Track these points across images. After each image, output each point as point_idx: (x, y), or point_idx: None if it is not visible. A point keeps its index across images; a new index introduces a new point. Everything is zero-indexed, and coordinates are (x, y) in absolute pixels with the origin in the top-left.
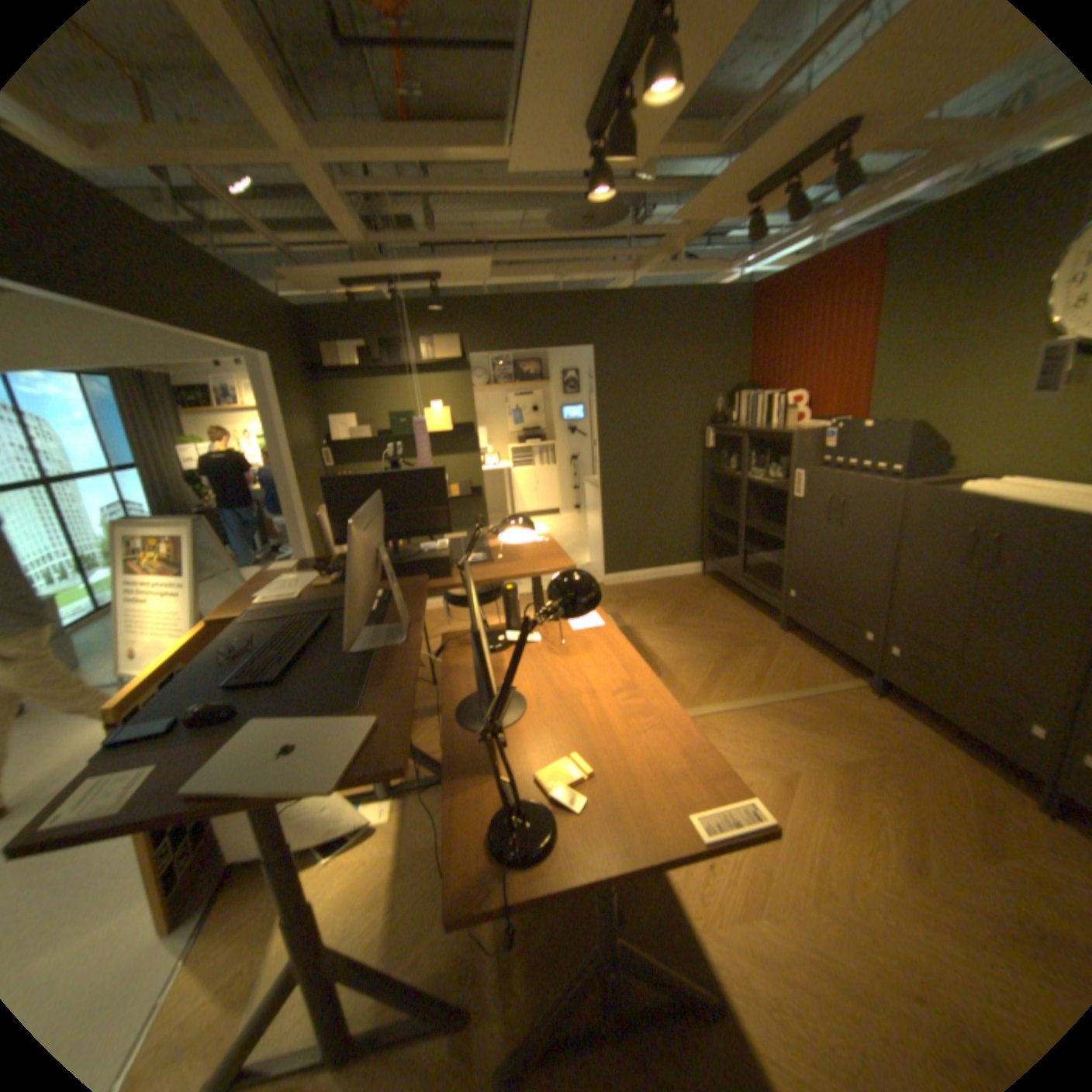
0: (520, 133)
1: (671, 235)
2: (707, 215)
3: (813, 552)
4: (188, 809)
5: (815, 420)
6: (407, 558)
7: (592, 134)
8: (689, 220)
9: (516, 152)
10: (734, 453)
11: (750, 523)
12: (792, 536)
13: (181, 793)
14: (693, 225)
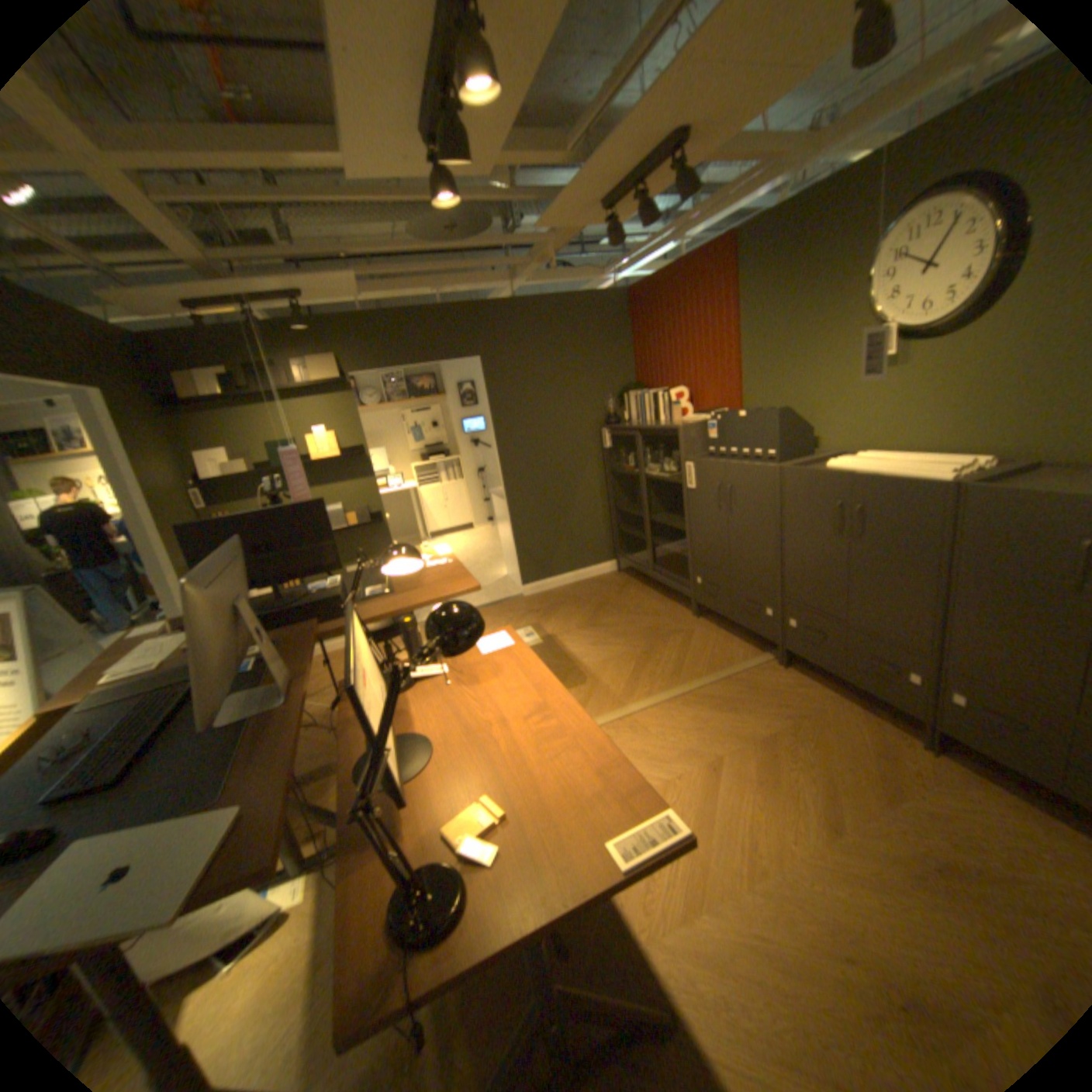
0: (348, 137)
1: (540, 244)
2: (570, 224)
3: (711, 539)
4: None
5: (696, 415)
6: (292, 603)
7: (425, 139)
8: (554, 229)
9: (355, 160)
10: (630, 452)
11: (652, 518)
12: (691, 526)
13: None
14: (559, 234)
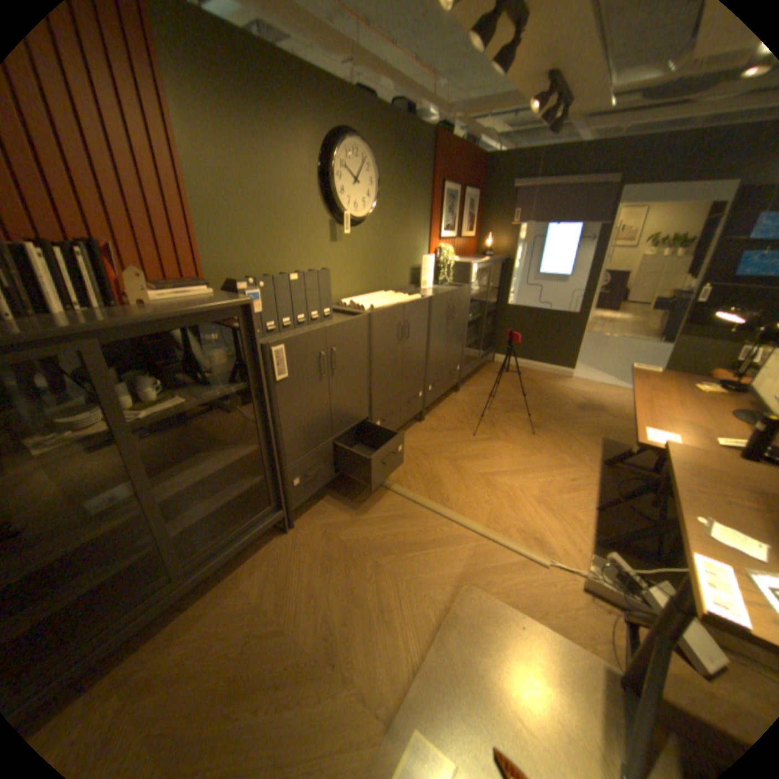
0: None
1: None
2: None
3: (311, 420)
4: None
5: (171, 289)
6: None
7: None
8: None
9: None
10: None
11: (153, 498)
12: (281, 428)
13: None
14: None
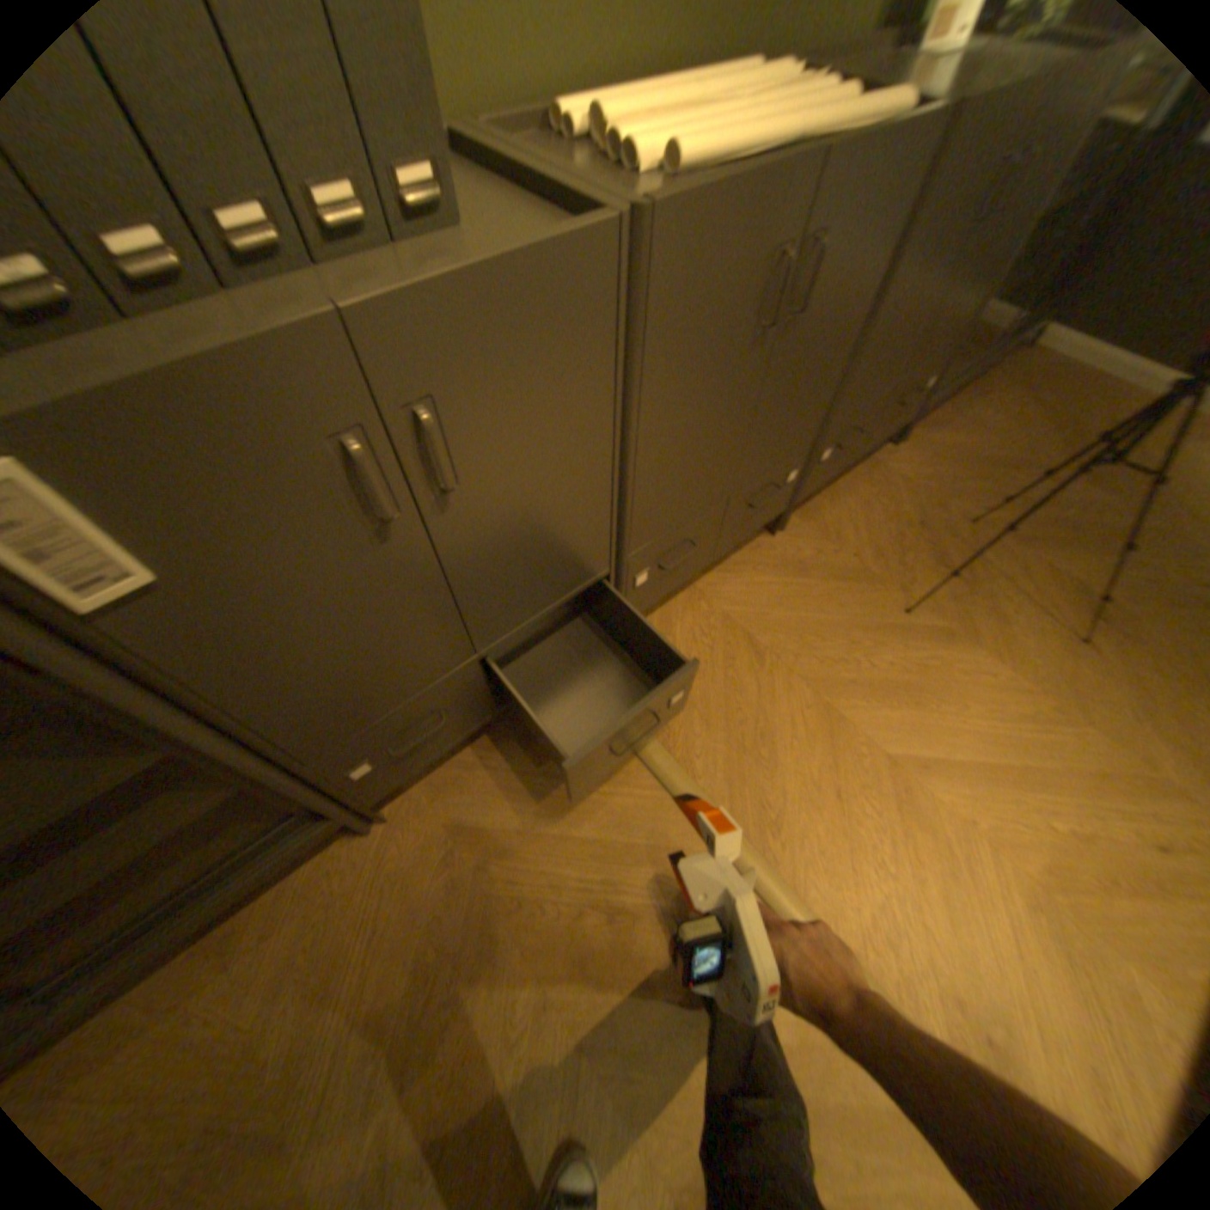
0: None
1: None
2: None
3: (371, 652)
4: None
5: None
6: None
7: None
8: None
9: None
10: None
11: None
12: (231, 712)
13: None
14: None
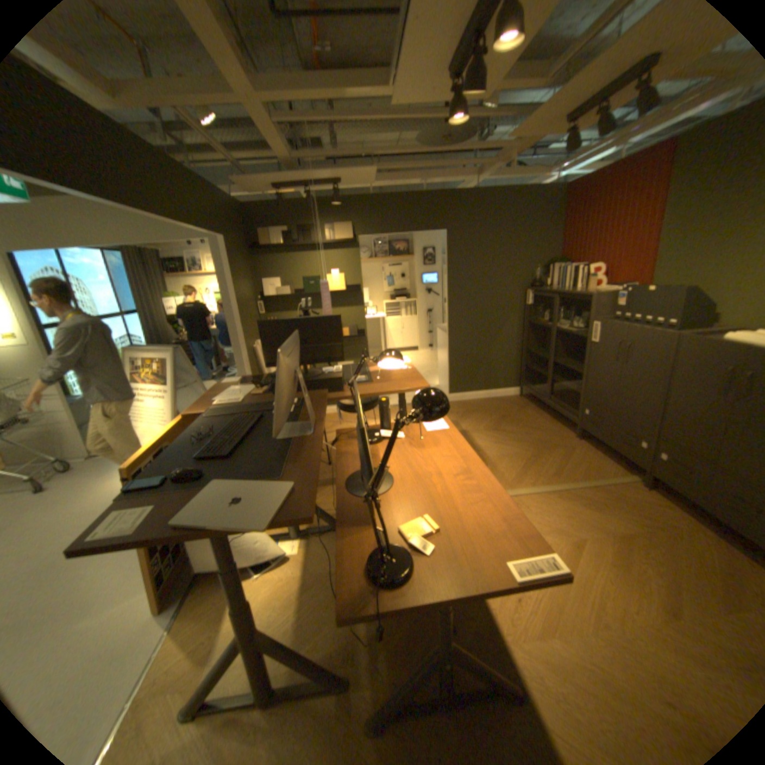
0: (401, 76)
1: (507, 148)
2: (534, 133)
3: (604, 382)
4: (174, 535)
5: (610, 285)
6: (313, 378)
7: (453, 75)
8: (521, 136)
9: (397, 90)
10: (547, 309)
11: (557, 360)
12: (589, 370)
13: (169, 525)
14: (524, 140)
